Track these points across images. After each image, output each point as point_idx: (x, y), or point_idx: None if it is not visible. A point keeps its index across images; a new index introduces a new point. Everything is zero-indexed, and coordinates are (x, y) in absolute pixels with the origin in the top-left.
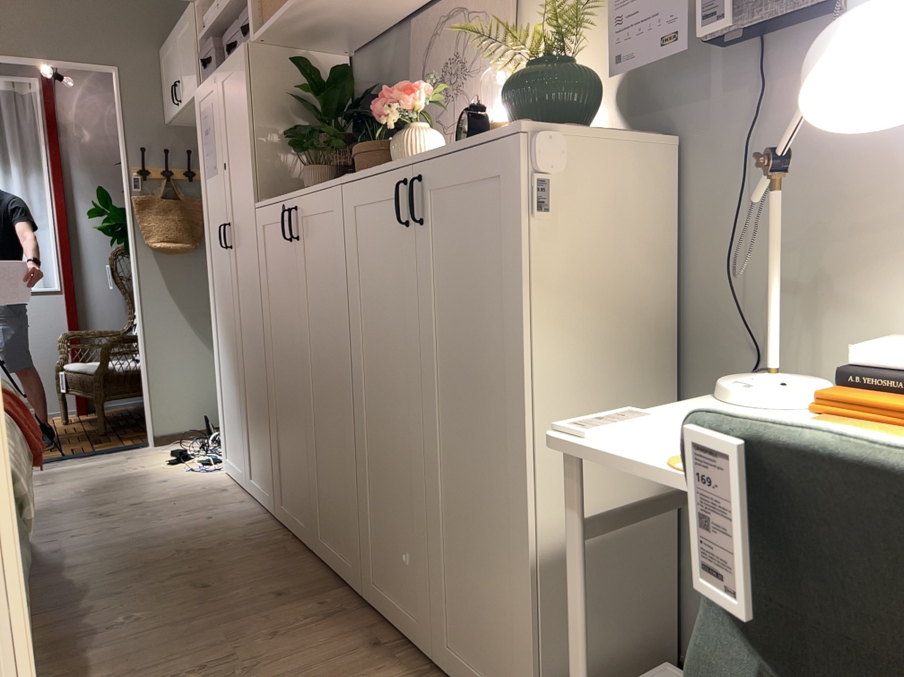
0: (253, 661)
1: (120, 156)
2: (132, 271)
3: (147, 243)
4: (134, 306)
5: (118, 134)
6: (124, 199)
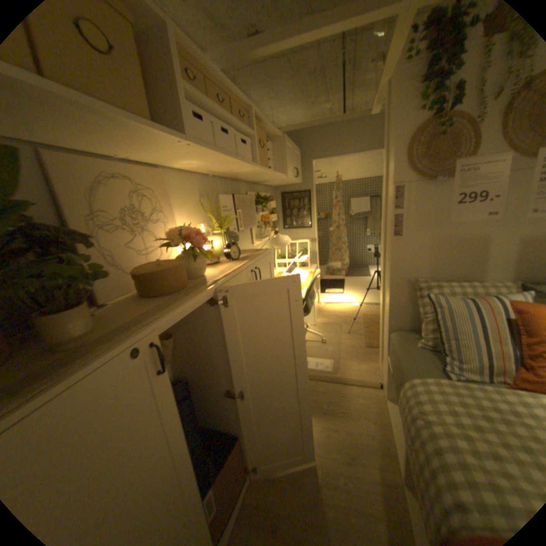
0: (313, 475)
1: None
2: None
3: None
4: None
5: None
6: None
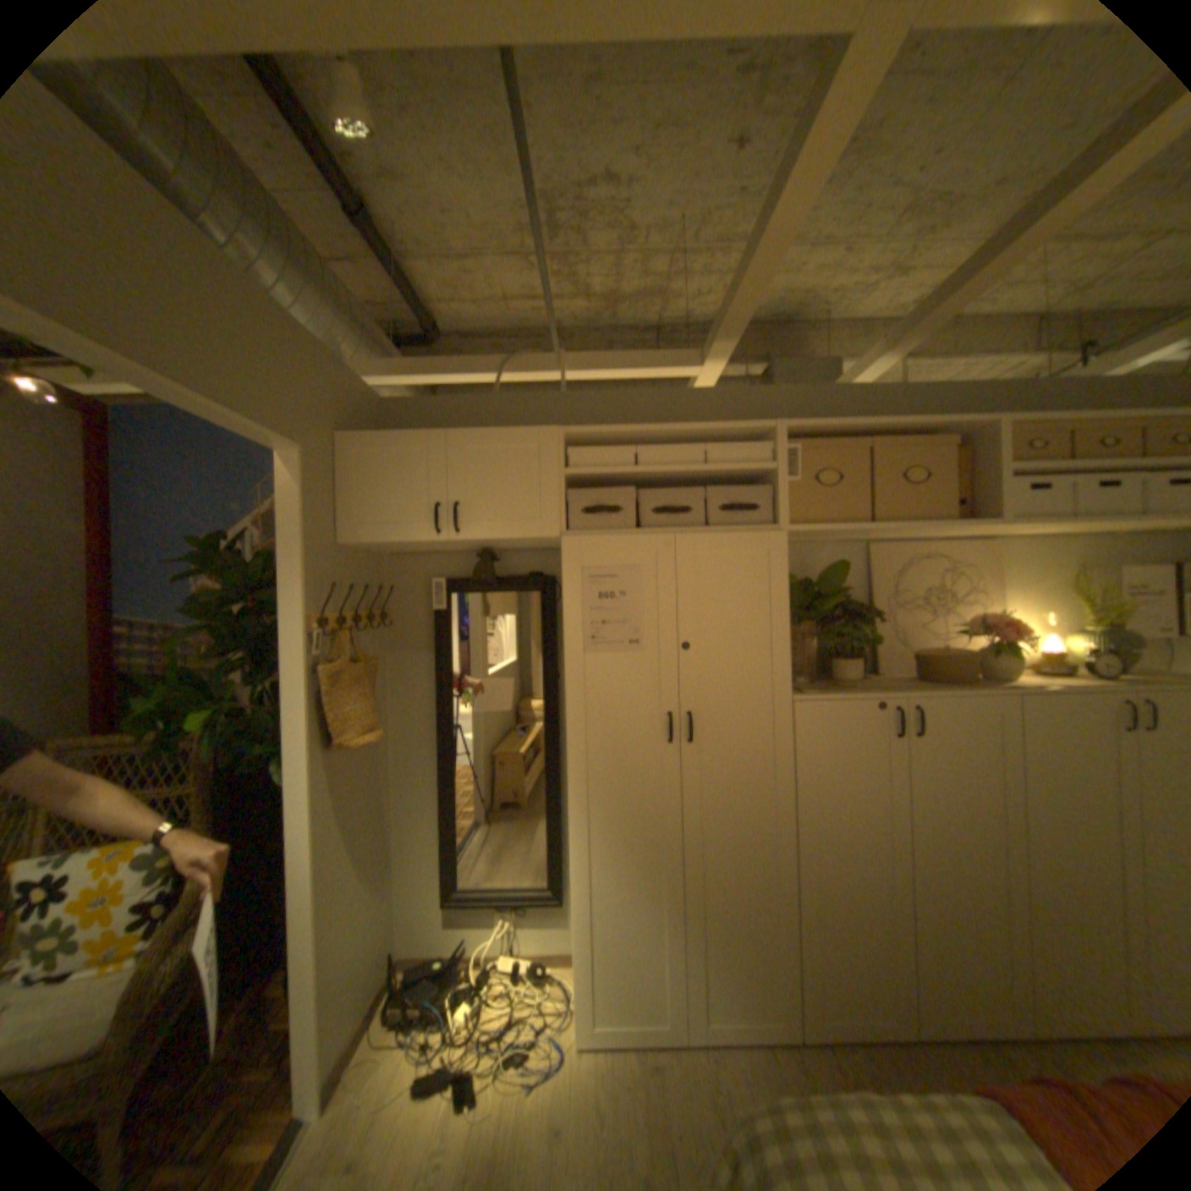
0: None
1: (278, 595)
2: (287, 799)
3: (323, 742)
4: (289, 863)
5: (277, 556)
6: (284, 670)
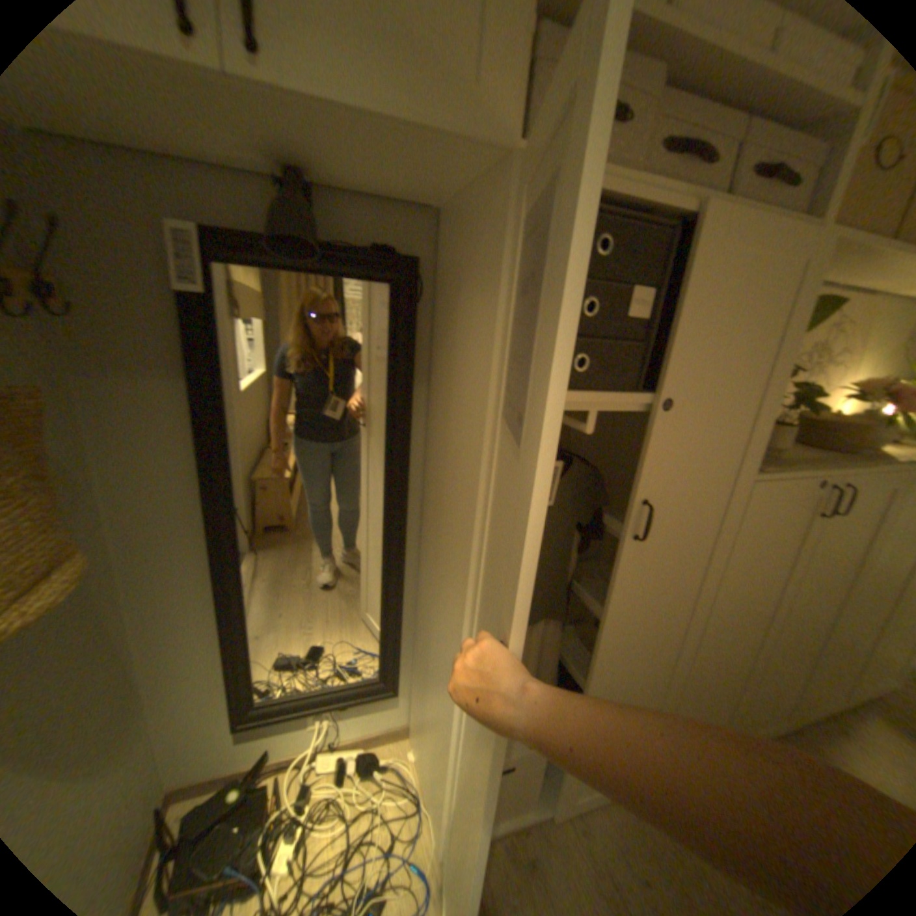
0: None
1: None
2: None
3: None
4: None
5: None
6: None
